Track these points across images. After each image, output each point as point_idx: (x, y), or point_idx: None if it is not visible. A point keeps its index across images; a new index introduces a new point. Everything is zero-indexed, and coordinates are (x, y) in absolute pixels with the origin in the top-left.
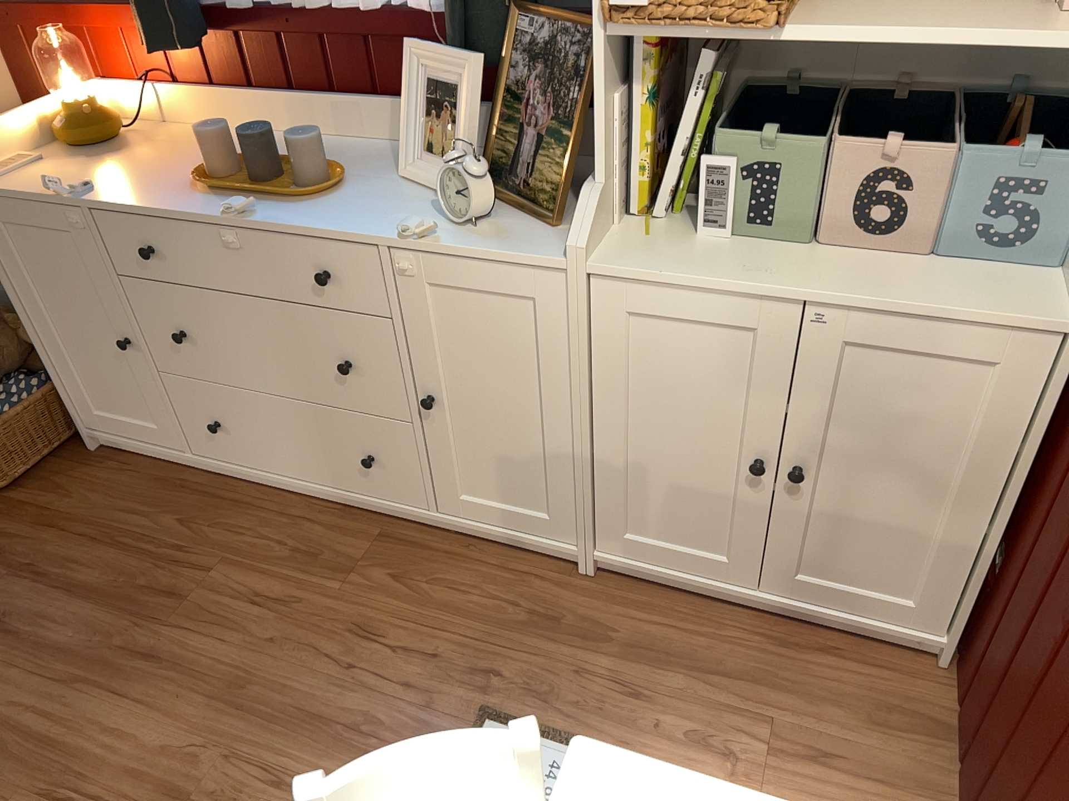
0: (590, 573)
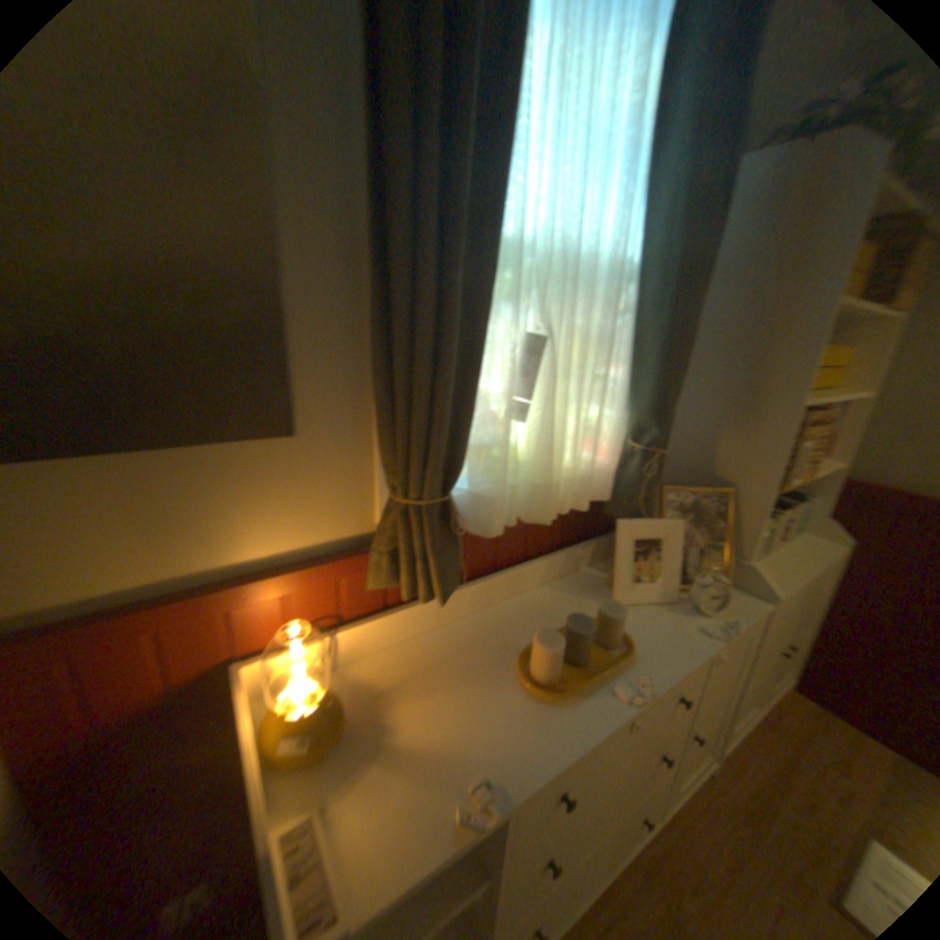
0: (716, 775)
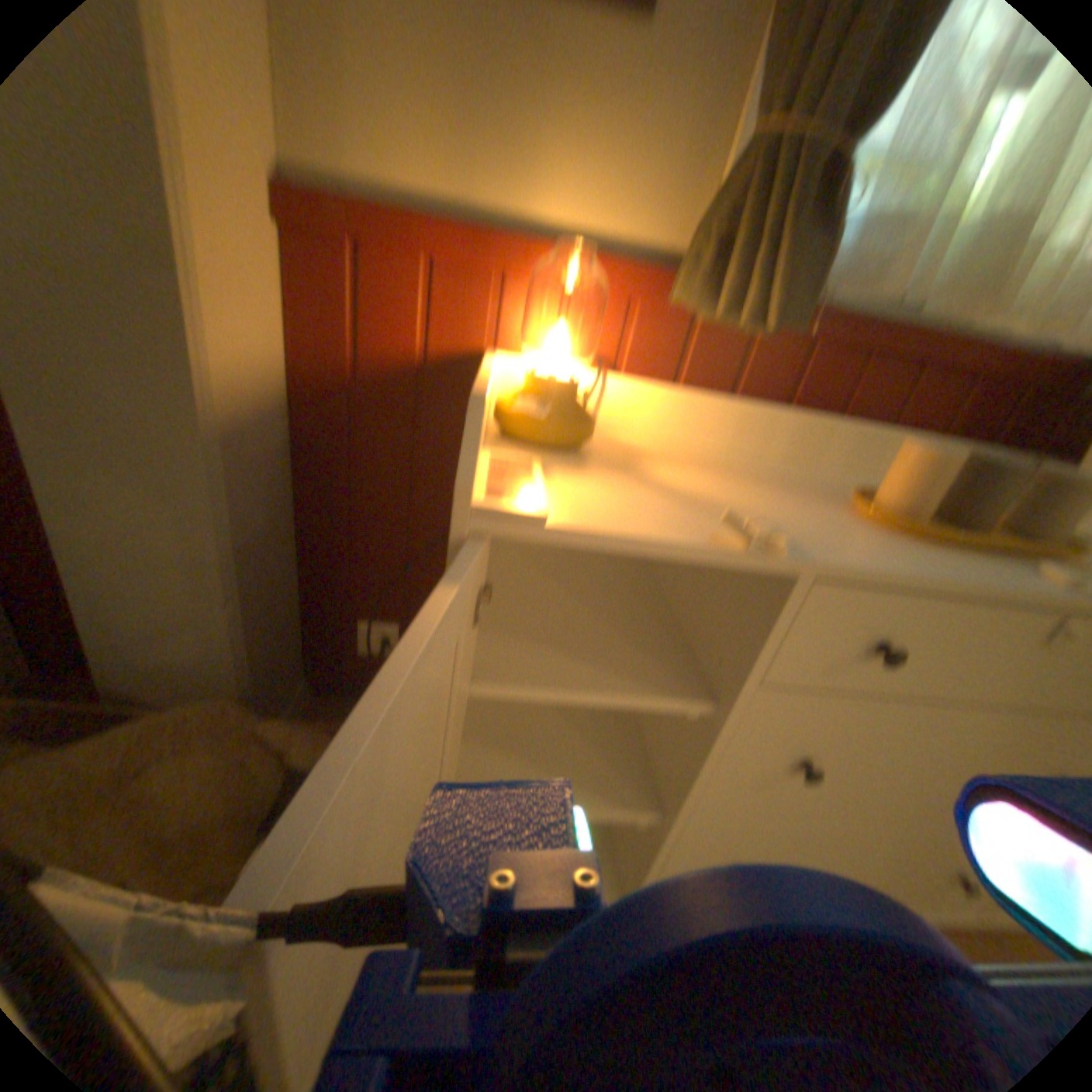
0: None
